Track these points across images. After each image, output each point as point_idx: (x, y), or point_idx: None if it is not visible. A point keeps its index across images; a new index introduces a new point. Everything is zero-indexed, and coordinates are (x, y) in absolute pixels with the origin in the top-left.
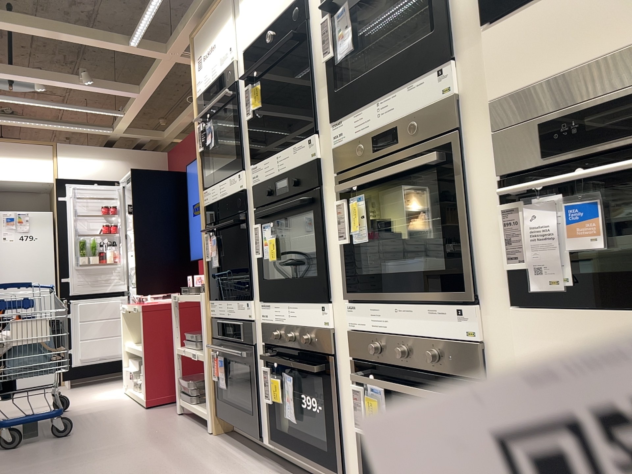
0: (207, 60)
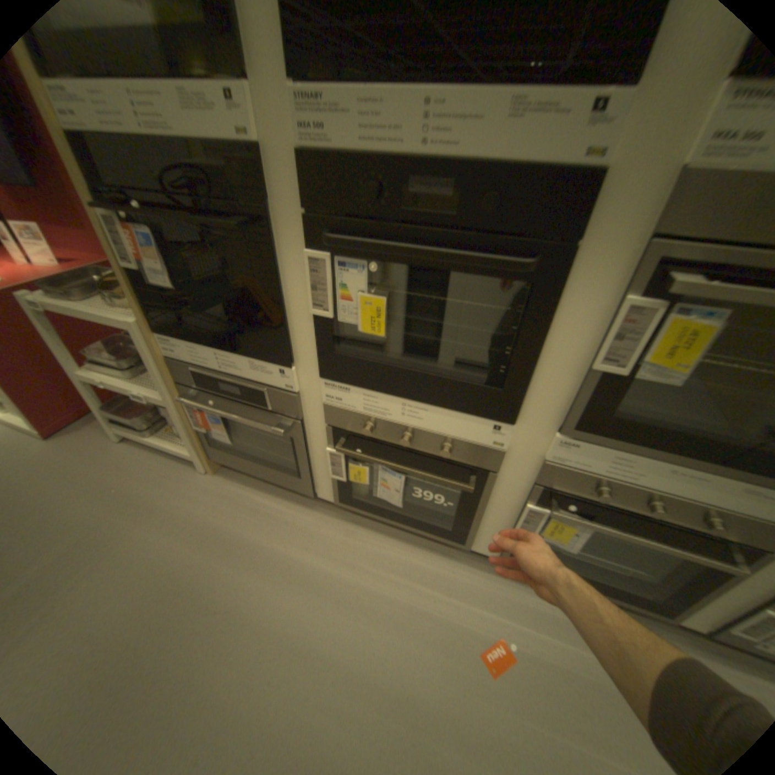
0: None
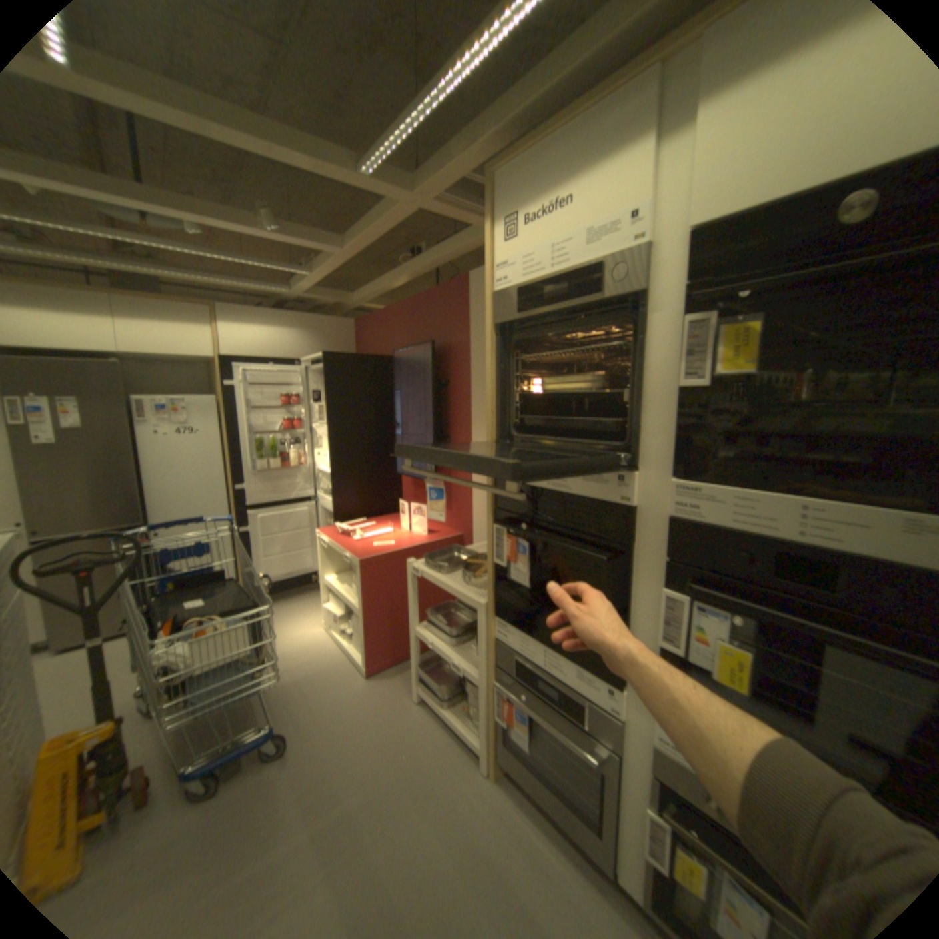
0: (538, 223)
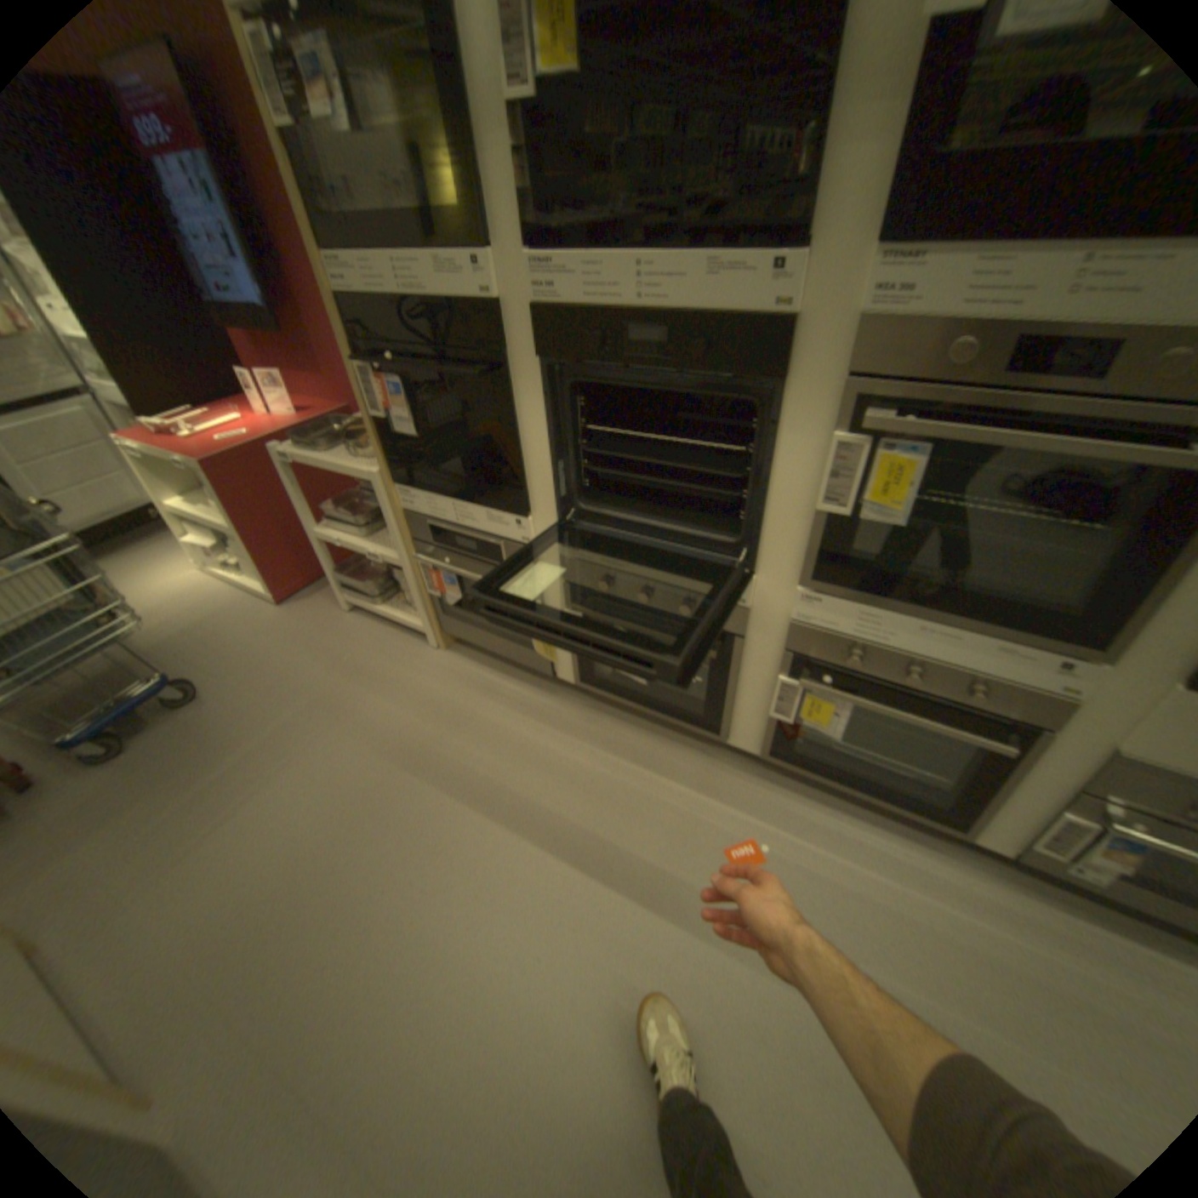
0: None
